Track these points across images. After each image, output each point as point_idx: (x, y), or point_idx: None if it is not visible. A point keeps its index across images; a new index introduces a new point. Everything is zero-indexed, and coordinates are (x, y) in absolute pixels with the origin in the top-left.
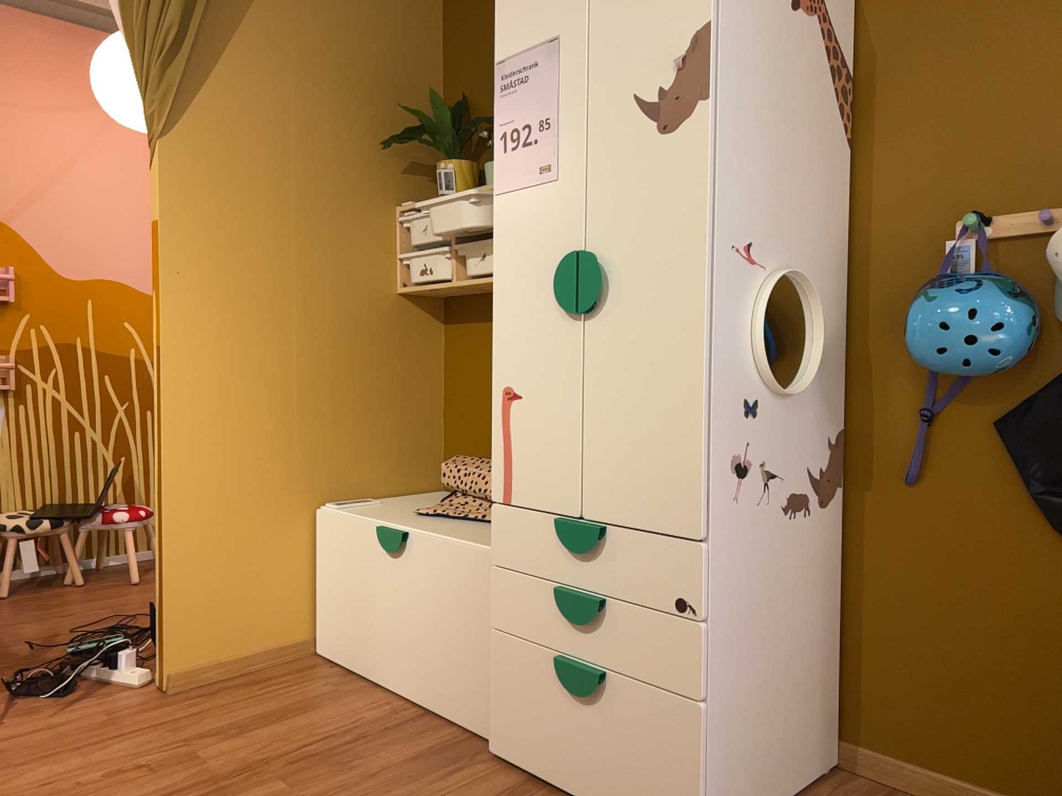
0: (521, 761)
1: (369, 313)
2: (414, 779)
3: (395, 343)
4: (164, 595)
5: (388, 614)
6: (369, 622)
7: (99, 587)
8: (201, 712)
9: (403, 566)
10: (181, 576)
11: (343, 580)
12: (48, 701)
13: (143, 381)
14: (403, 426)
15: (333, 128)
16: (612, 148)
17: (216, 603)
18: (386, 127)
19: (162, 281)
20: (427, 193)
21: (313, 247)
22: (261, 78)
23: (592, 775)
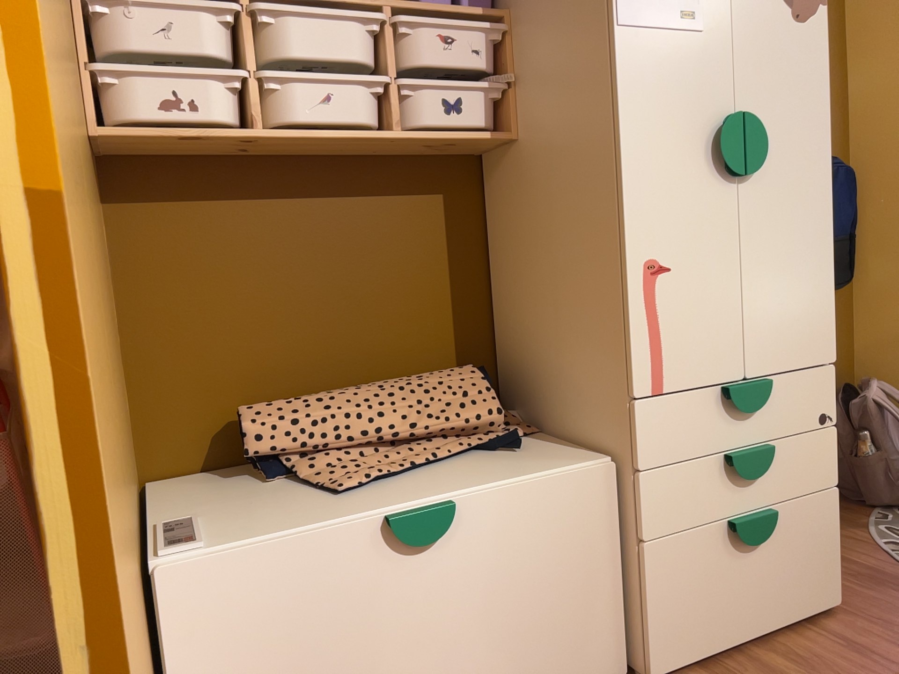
0: (693, 654)
1: None
2: None
3: None
4: None
5: (417, 643)
6: None
7: None
8: None
9: (446, 555)
10: None
11: (279, 659)
12: None
13: None
14: None
15: None
16: (755, 18)
17: None
18: None
19: None
20: None
21: None
22: None
23: (764, 606)
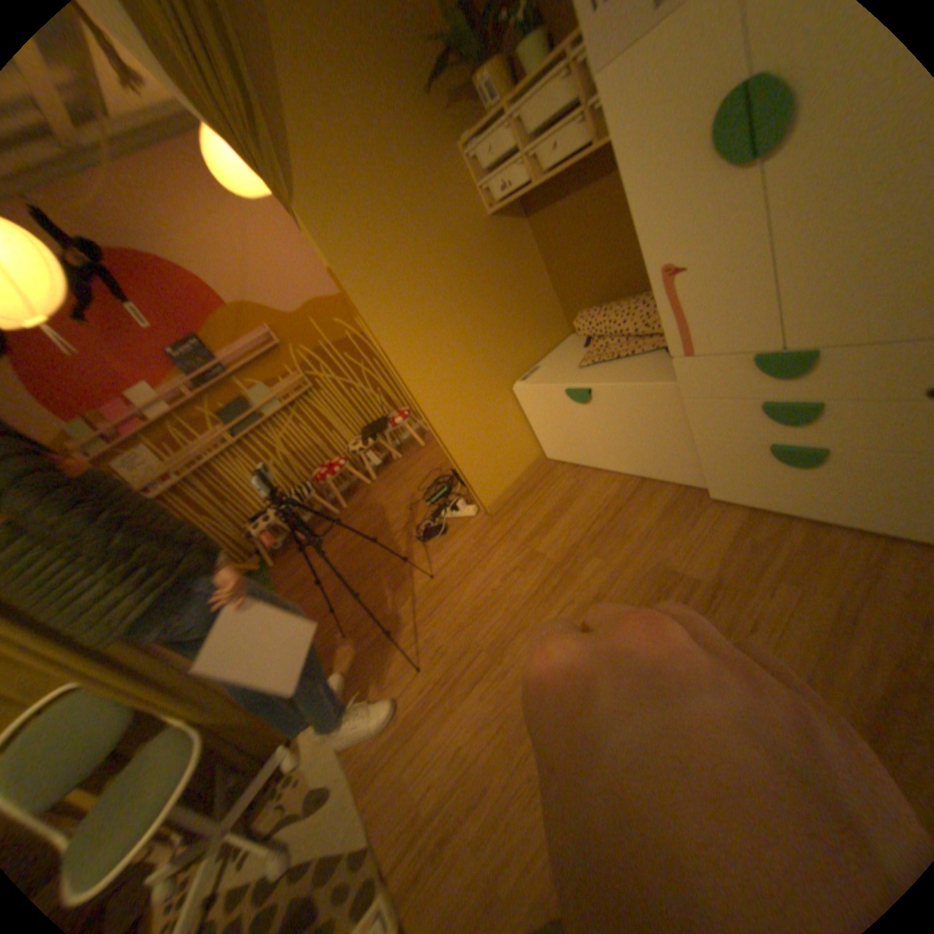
0: (743, 499)
1: (480, 241)
2: (674, 530)
3: (504, 253)
4: (465, 473)
5: (593, 432)
6: (579, 438)
7: (410, 455)
8: (518, 519)
9: (595, 405)
10: (467, 460)
11: (550, 420)
12: (441, 537)
13: (360, 344)
14: (534, 306)
15: (382, 101)
16: None
17: (490, 462)
18: (416, 69)
19: (358, 306)
20: (470, 111)
21: (423, 217)
22: (313, 92)
23: (819, 504)
